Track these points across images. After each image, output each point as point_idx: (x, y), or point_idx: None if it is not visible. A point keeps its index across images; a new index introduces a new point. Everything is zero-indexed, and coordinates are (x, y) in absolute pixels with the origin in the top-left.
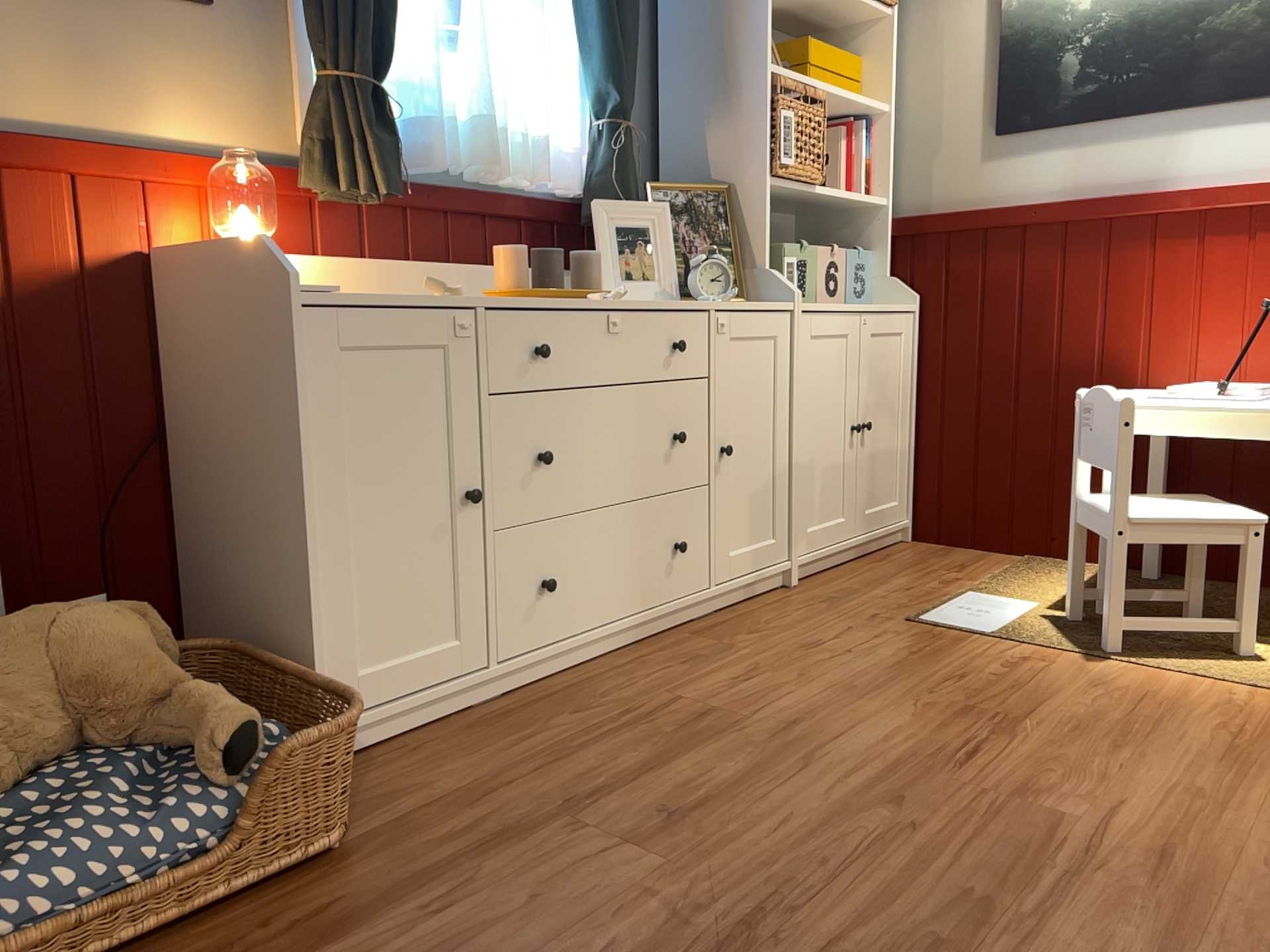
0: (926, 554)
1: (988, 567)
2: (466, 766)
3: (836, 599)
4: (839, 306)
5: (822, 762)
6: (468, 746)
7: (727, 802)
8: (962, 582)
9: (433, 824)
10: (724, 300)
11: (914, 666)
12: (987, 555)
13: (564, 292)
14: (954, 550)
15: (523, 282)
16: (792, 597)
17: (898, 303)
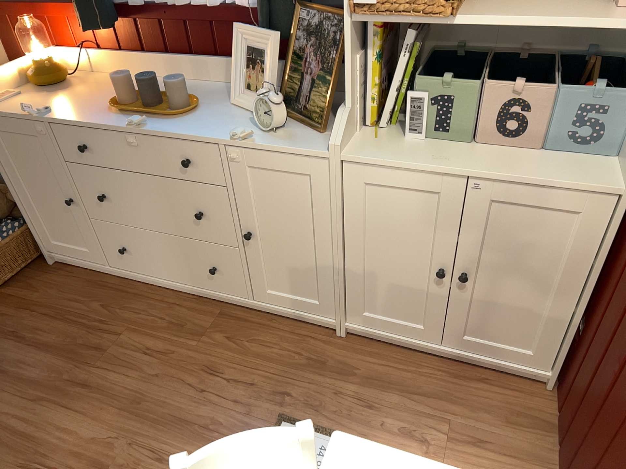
0: (506, 409)
1: (487, 467)
2: (53, 294)
3: (320, 366)
4: (477, 156)
5: (39, 406)
6: (71, 288)
7: (4, 380)
8: (414, 447)
9: (7, 304)
10: (264, 133)
11: (178, 432)
12: (544, 465)
13: (130, 110)
14: (542, 432)
15: (123, 97)
16: (315, 341)
17: (625, 173)
